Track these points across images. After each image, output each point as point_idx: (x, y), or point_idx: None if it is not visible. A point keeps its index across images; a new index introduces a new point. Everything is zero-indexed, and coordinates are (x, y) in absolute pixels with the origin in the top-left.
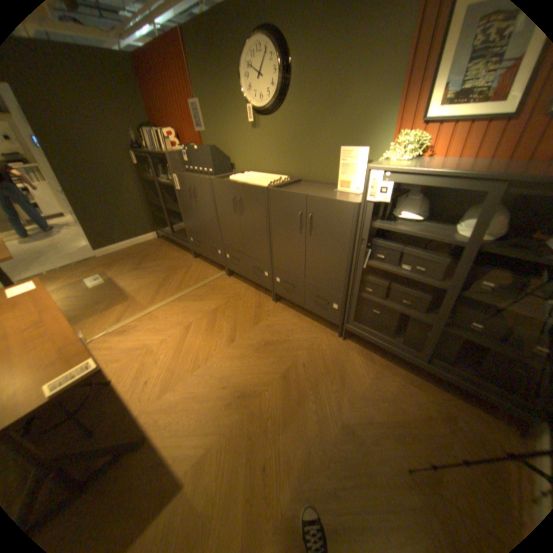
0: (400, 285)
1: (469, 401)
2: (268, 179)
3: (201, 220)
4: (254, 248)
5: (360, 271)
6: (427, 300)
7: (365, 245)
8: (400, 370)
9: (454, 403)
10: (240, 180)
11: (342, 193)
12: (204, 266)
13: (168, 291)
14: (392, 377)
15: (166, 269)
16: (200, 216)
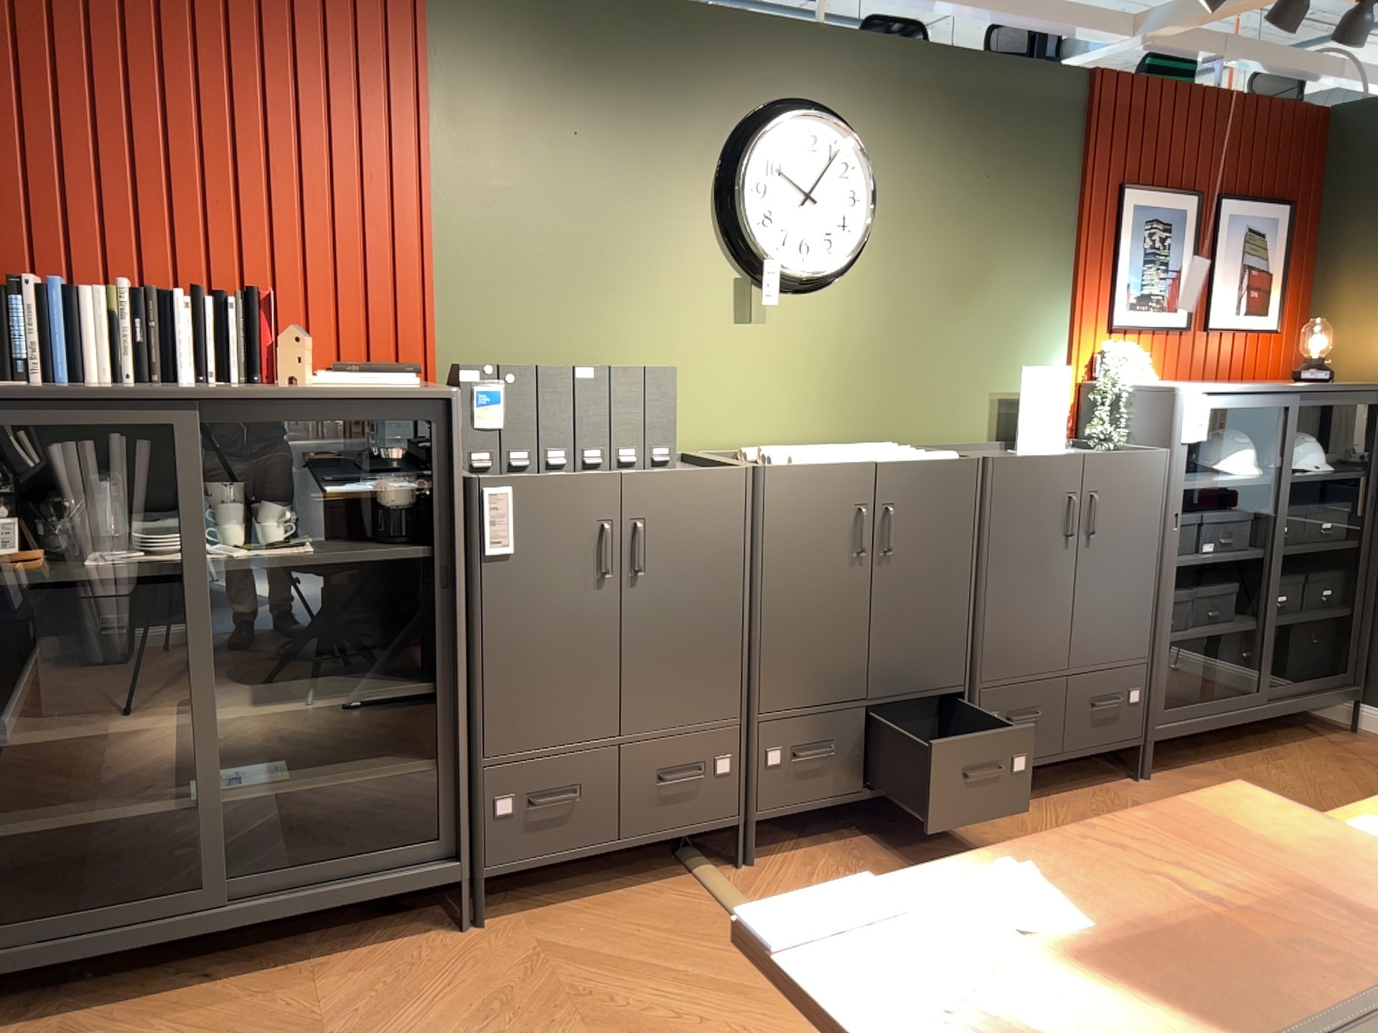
0: (1201, 588)
1: (1299, 737)
2: (896, 449)
3: (633, 663)
4: (914, 661)
5: (1175, 583)
6: (1236, 592)
7: (1180, 526)
8: (1238, 758)
9: (1308, 747)
10: (850, 461)
11: (1038, 457)
12: (598, 912)
13: (760, 1031)
14: (1258, 769)
15: (508, 1030)
16: (633, 645)
